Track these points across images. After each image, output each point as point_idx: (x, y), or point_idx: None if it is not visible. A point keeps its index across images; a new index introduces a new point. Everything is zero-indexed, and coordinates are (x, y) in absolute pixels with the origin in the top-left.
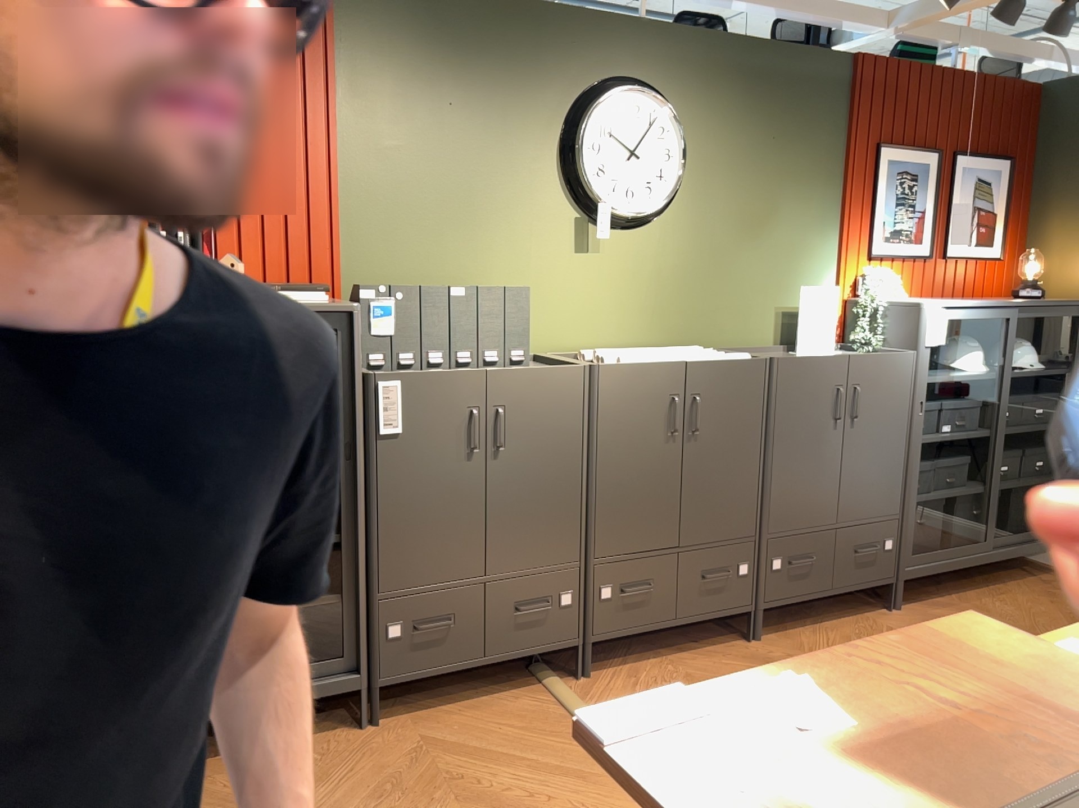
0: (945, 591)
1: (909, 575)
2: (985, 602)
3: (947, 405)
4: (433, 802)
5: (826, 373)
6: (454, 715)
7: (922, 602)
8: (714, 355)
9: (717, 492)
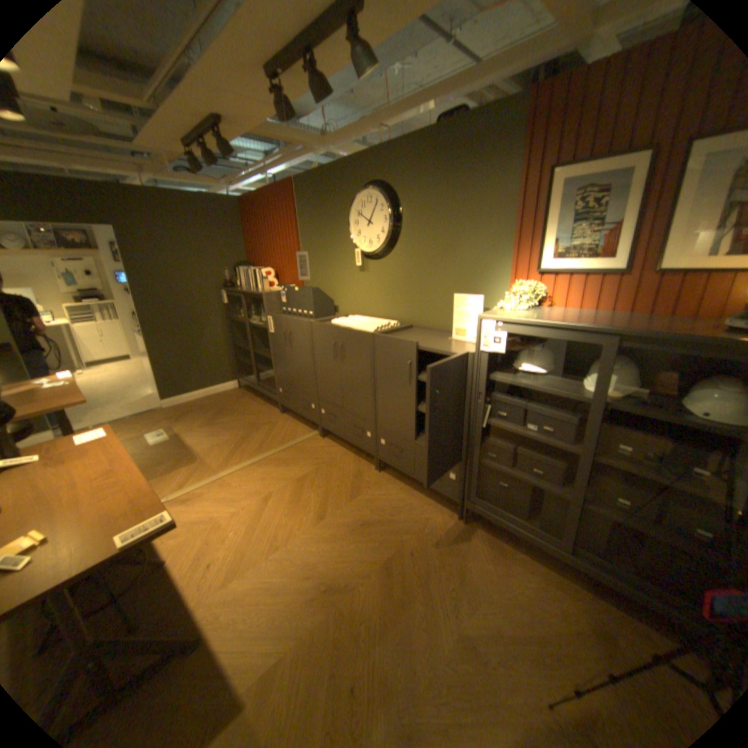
0: (529, 551)
1: (468, 506)
2: (529, 576)
3: (533, 408)
4: (247, 430)
5: (401, 349)
6: (291, 423)
7: (491, 536)
8: (361, 327)
9: (354, 391)
